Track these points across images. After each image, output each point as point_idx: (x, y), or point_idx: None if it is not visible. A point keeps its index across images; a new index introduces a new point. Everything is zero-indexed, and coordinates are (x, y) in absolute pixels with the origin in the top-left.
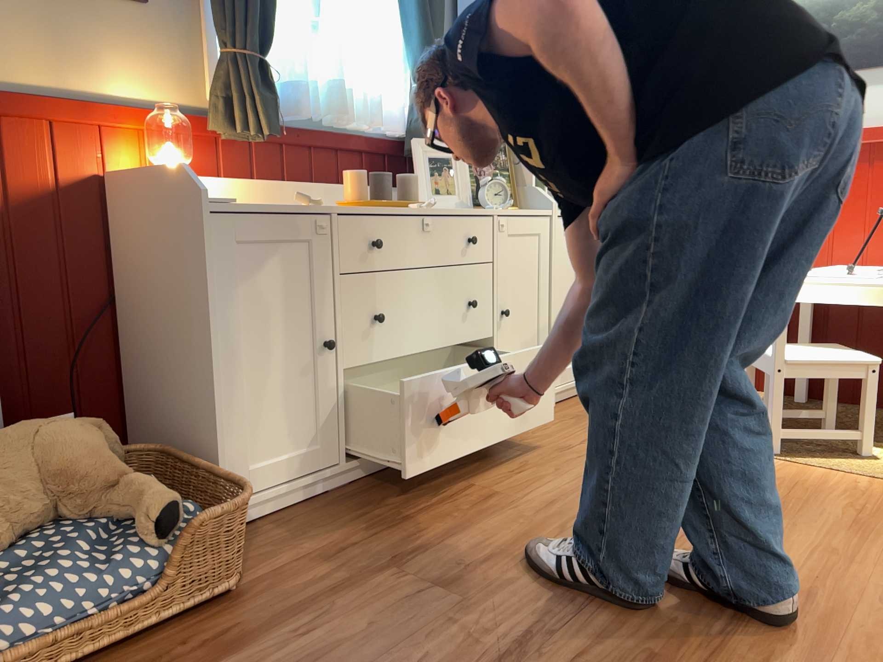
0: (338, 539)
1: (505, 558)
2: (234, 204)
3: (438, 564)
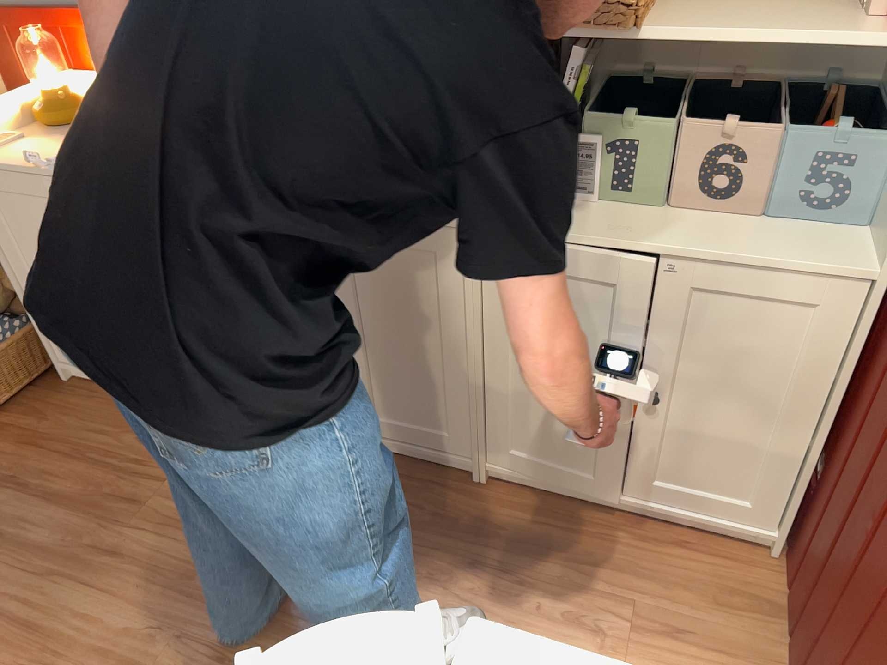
0: (63, 432)
1: (8, 541)
2: (7, 157)
3: (9, 502)
